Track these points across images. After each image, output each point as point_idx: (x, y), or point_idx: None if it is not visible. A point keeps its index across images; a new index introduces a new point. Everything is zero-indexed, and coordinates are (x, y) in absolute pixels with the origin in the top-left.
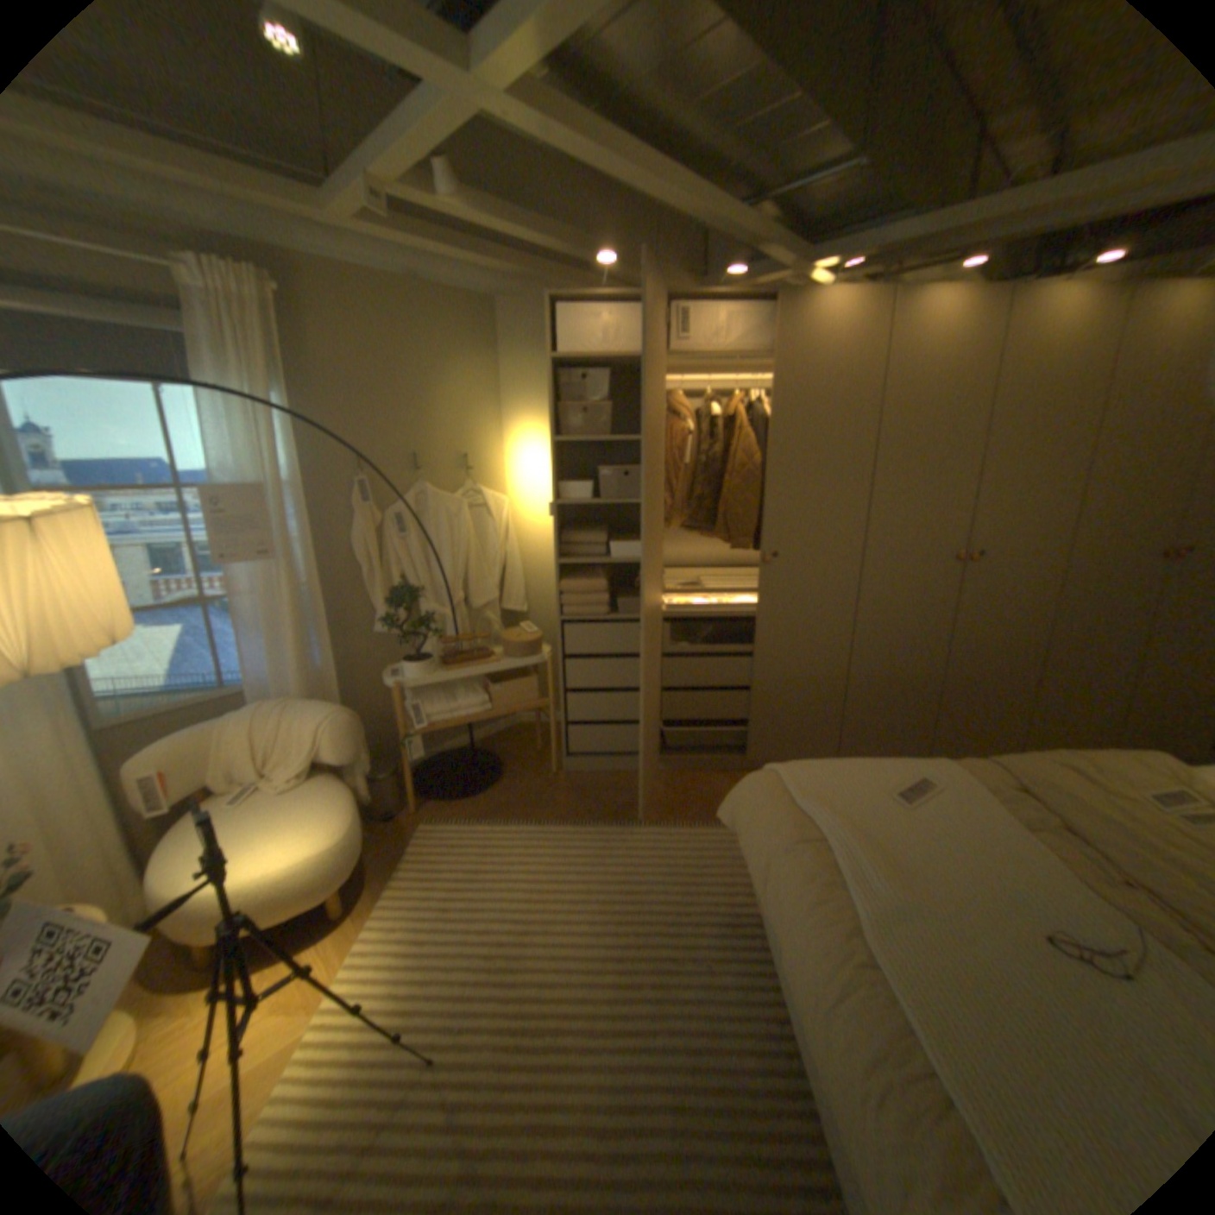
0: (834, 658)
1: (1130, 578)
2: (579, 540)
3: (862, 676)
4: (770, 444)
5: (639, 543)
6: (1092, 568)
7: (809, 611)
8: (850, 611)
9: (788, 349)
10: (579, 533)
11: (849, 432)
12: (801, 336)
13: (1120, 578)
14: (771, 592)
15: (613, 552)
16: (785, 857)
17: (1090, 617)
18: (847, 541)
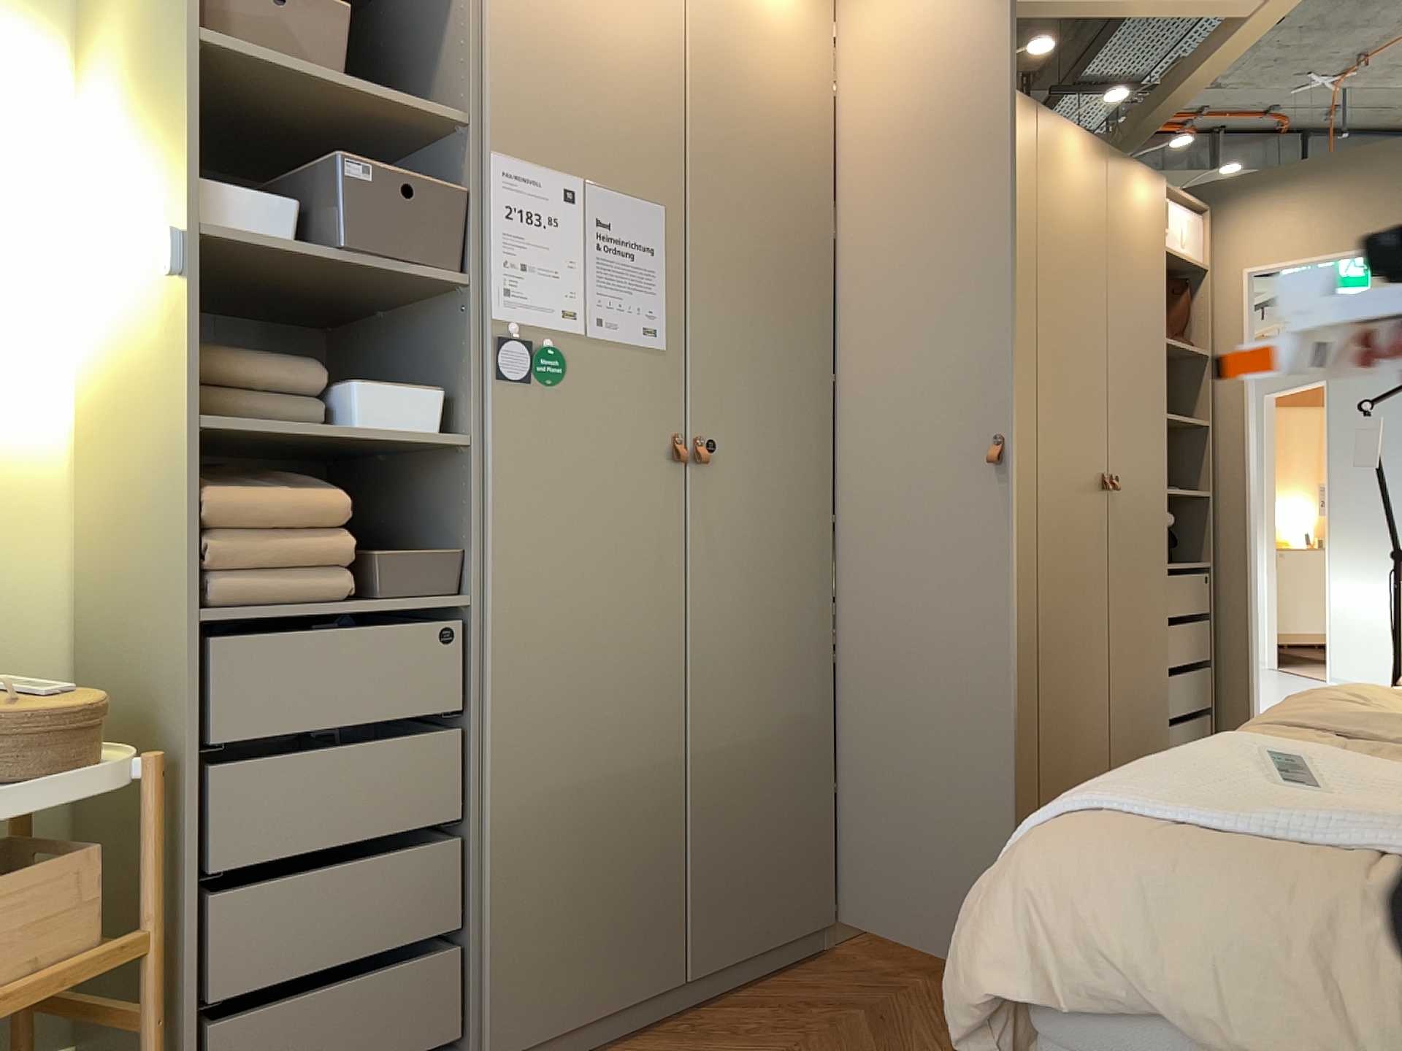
0: (815, 676)
1: (1085, 514)
2: (243, 370)
3: (854, 710)
4: (692, 202)
5: (421, 393)
6: (1057, 498)
7: (772, 573)
8: (828, 570)
9: (709, 23)
10: (238, 353)
11: (801, 212)
12: (726, 8)
13: (1078, 514)
14: (709, 529)
15: (358, 409)
16: (1384, 923)
17: (1065, 576)
18: (815, 425)
